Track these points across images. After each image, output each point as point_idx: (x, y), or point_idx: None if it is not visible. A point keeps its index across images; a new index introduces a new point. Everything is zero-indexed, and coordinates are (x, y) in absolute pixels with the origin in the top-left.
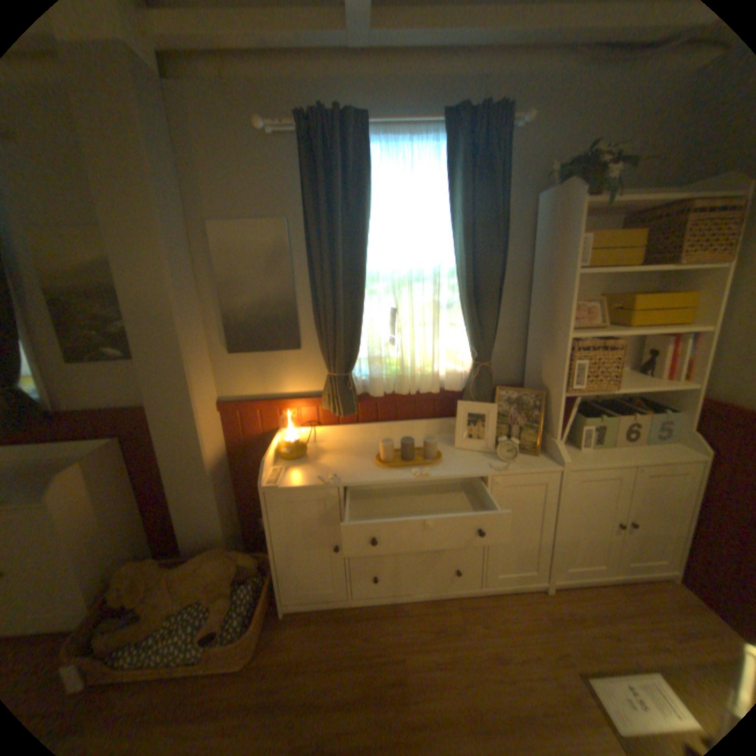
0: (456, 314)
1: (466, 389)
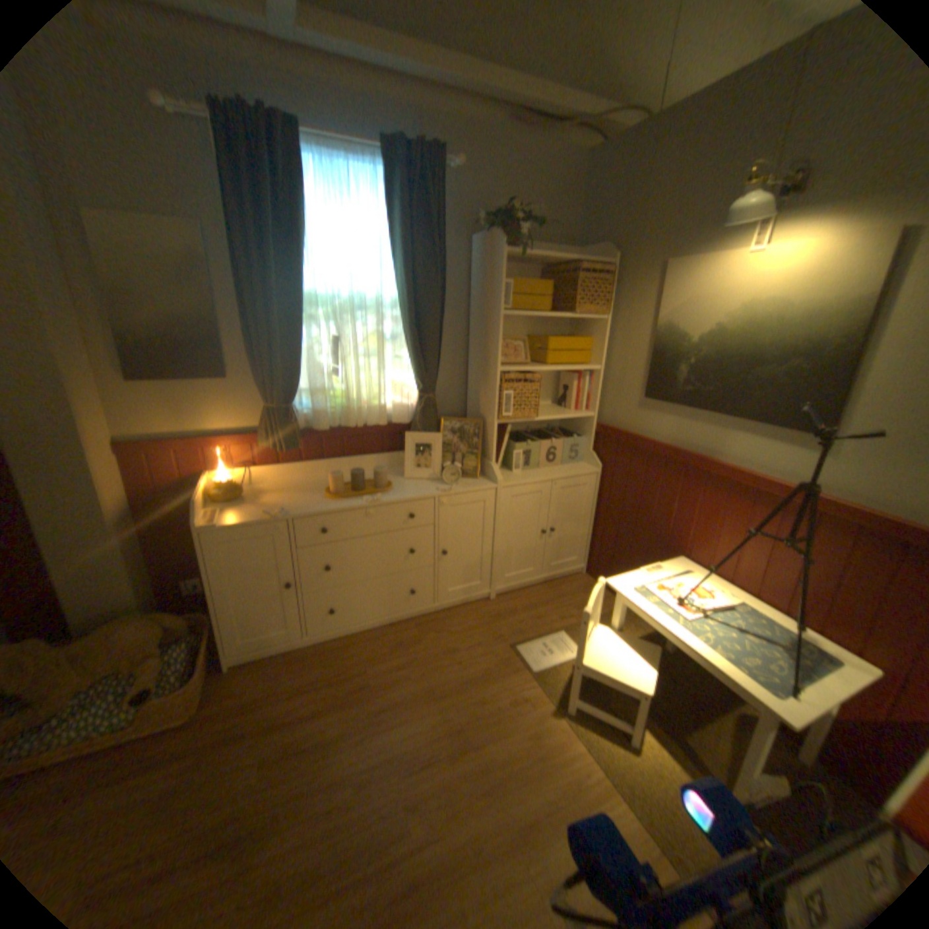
0: (400, 347)
1: (413, 422)
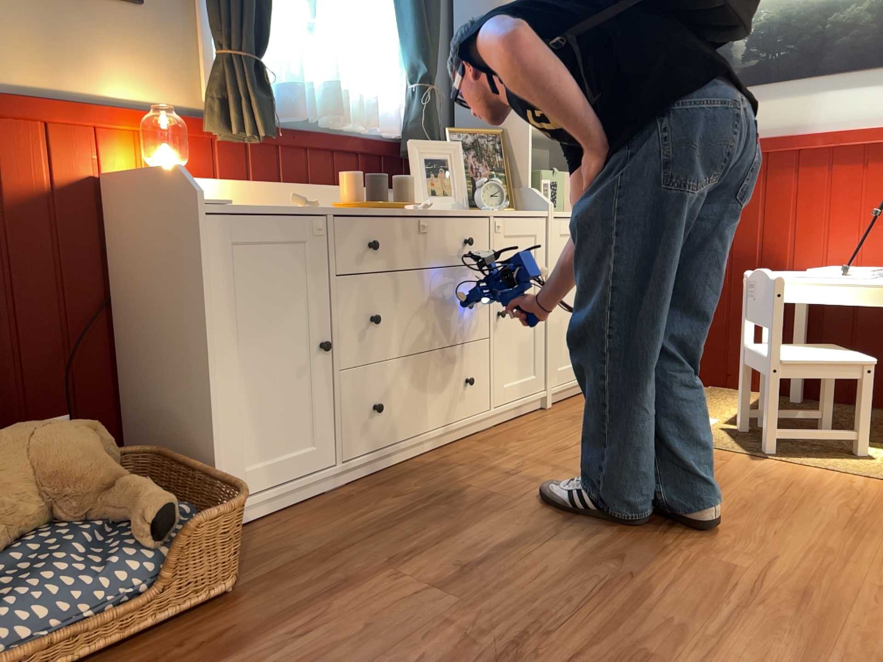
0: (385, 14)
1: (406, 133)
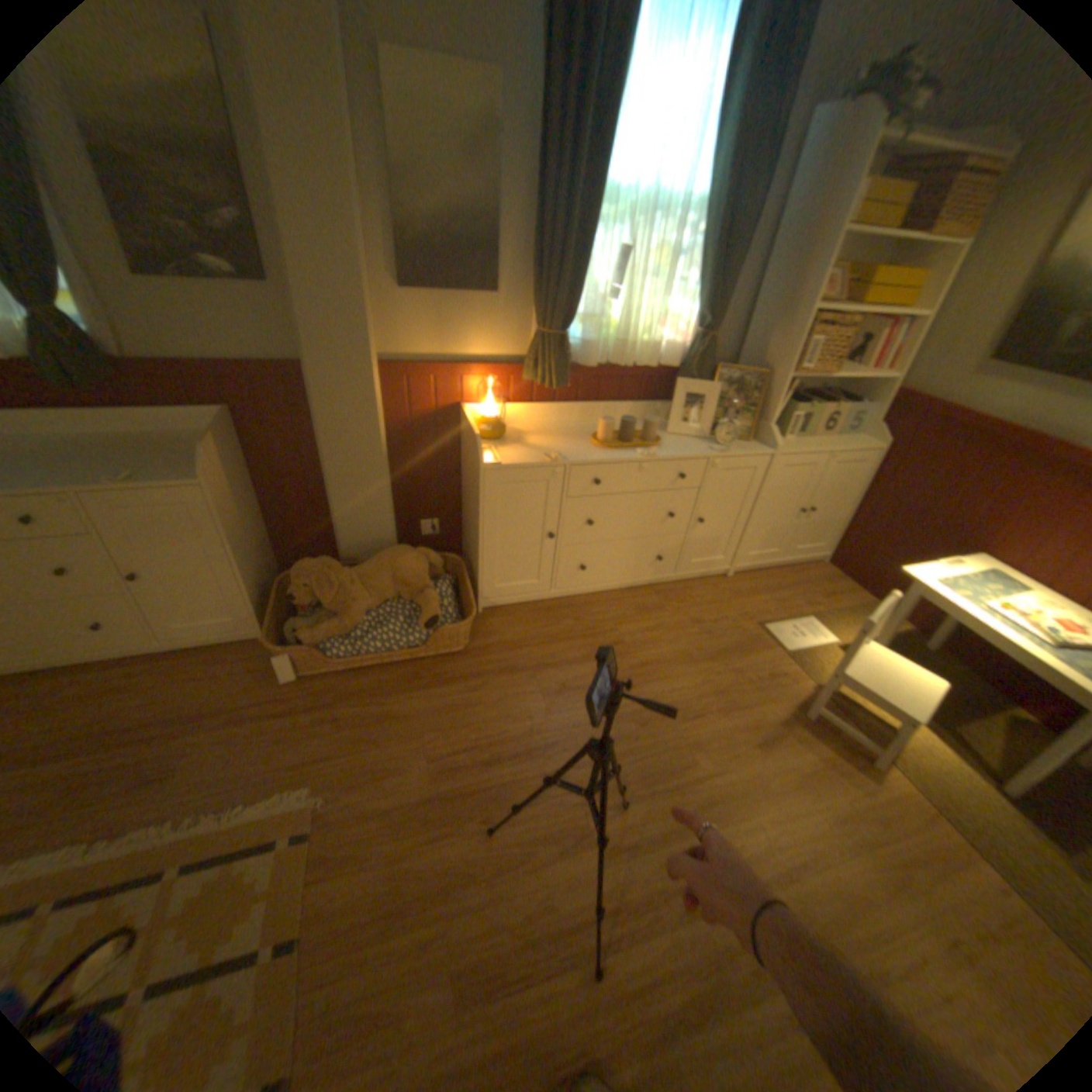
0: (690, 268)
1: (682, 367)
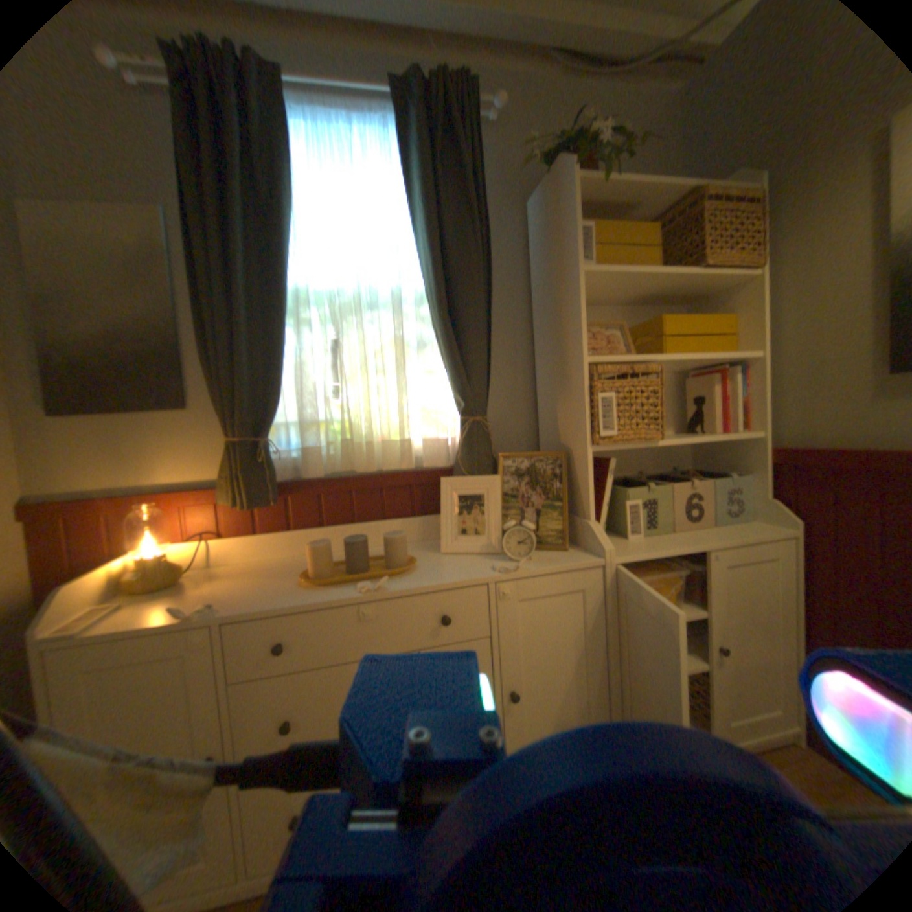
0: (433, 354)
1: (457, 463)
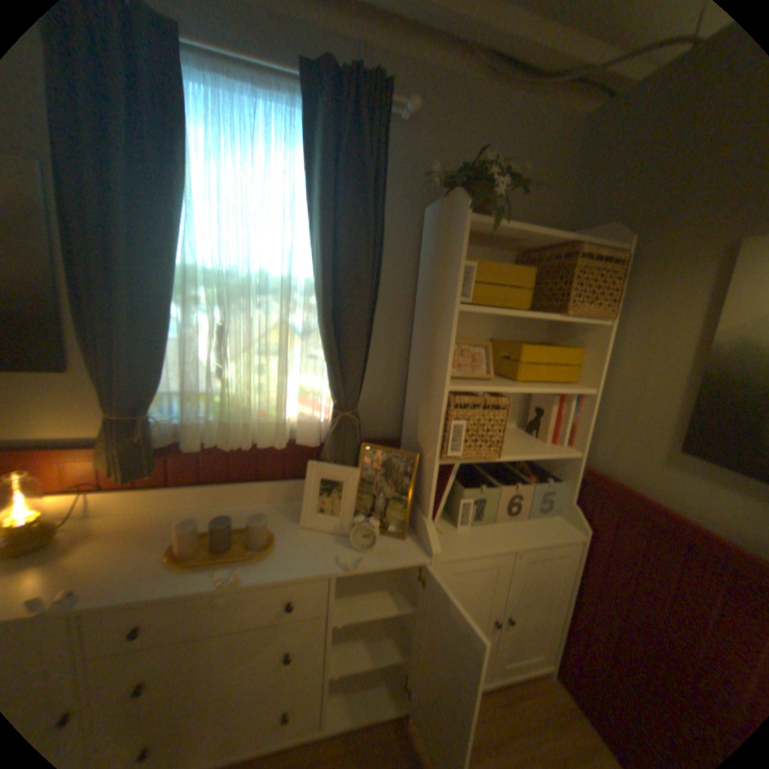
0: (316, 345)
1: (325, 444)
